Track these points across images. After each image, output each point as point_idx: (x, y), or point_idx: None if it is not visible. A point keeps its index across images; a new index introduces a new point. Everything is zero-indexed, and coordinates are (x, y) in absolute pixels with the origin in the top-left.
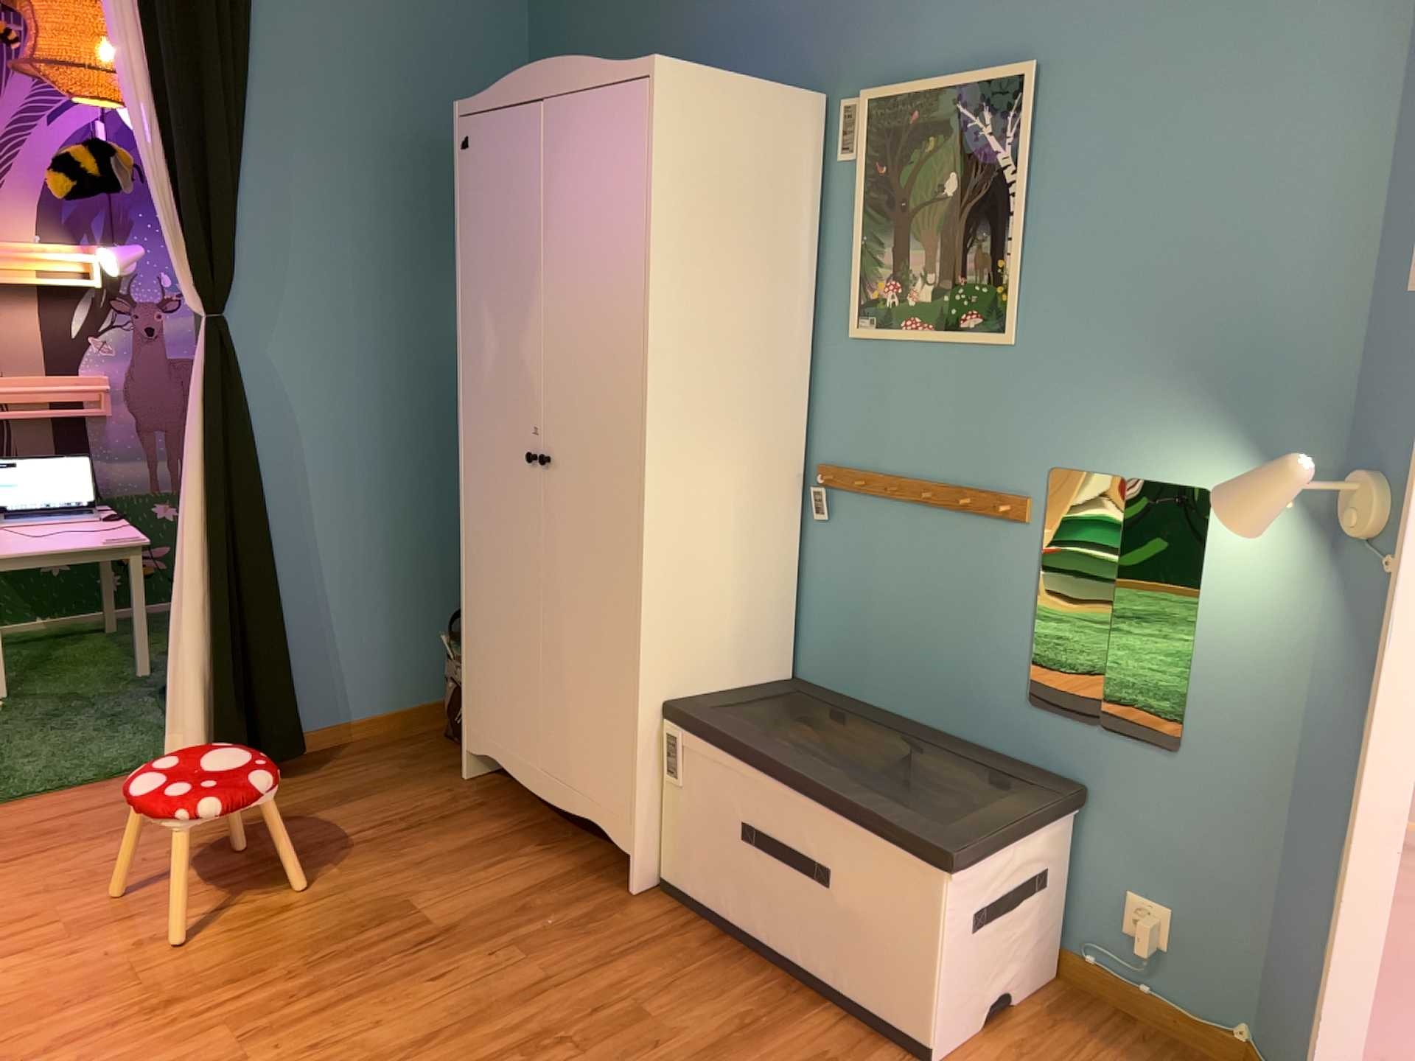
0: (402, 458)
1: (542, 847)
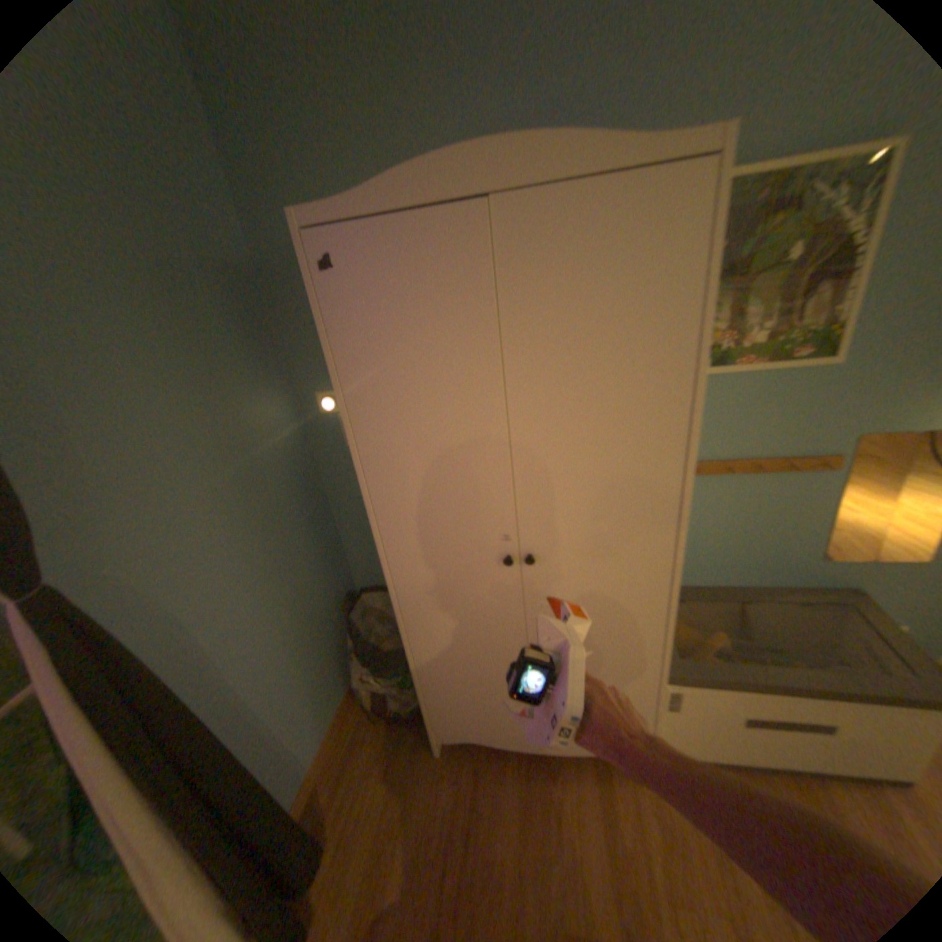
0: (268, 570)
1: (560, 782)
